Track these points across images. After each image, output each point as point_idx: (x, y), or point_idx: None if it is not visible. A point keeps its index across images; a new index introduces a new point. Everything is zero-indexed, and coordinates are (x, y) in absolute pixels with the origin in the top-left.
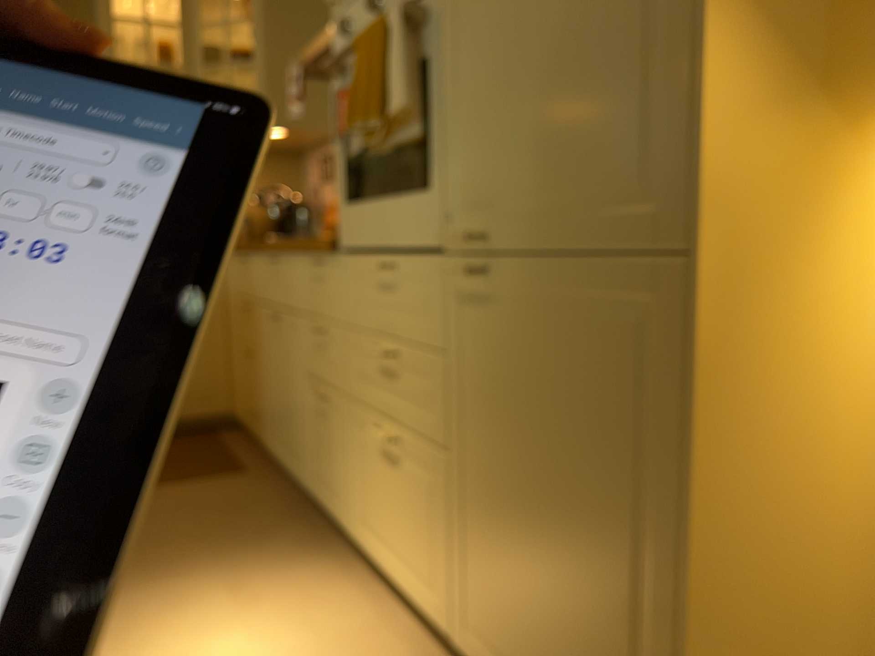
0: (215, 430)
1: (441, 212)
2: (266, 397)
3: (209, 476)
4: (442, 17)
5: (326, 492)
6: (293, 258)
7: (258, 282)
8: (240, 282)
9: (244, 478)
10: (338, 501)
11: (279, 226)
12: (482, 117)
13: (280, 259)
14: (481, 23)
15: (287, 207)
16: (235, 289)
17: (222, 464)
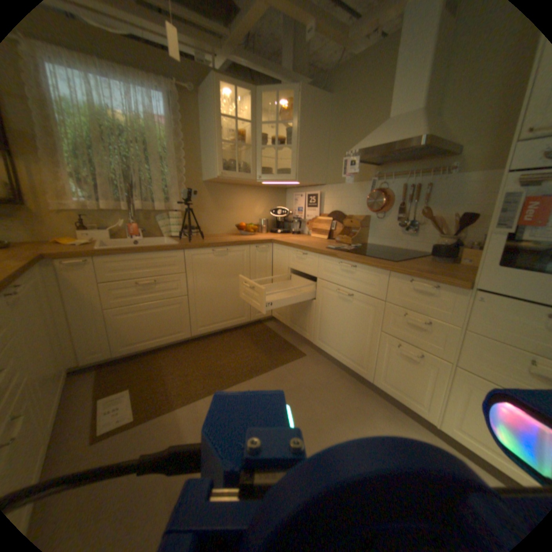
0: (262, 322)
1: None
2: (320, 323)
3: (290, 359)
4: None
5: (401, 393)
6: (382, 271)
7: (320, 269)
8: (293, 262)
9: (307, 359)
10: (422, 405)
11: (275, 224)
12: None
13: (359, 266)
14: None
15: (284, 216)
16: (285, 263)
17: (289, 349)
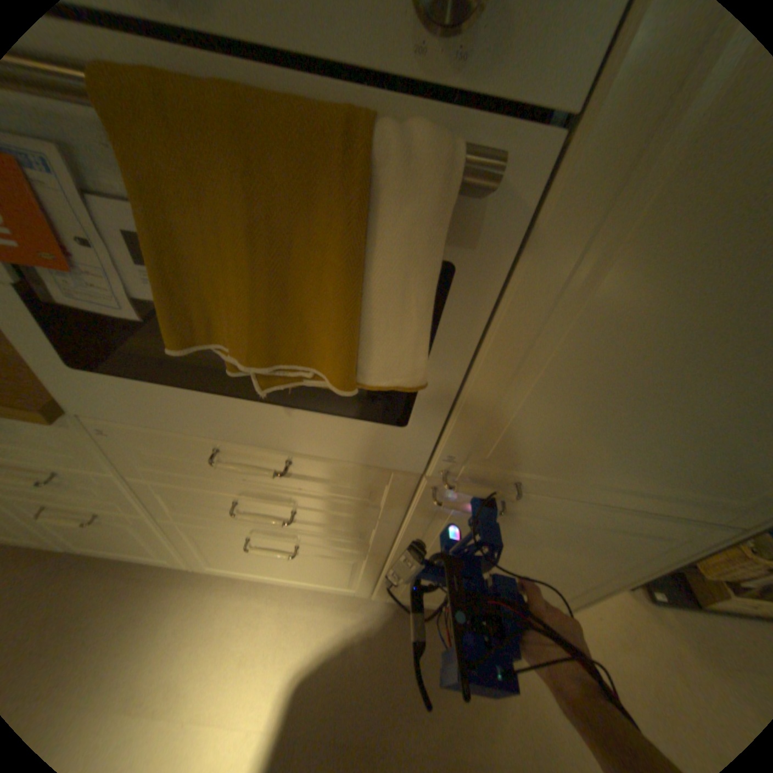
0: None
1: (413, 447)
2: None
3: None
4: (518, 208)
5: (114, 553)
6: None
7: None
8: None
9: None
10: (152, 558)
11: None
12: (557, 398)
13: None
14: (635, 291)
15: None
16: None
17: None
